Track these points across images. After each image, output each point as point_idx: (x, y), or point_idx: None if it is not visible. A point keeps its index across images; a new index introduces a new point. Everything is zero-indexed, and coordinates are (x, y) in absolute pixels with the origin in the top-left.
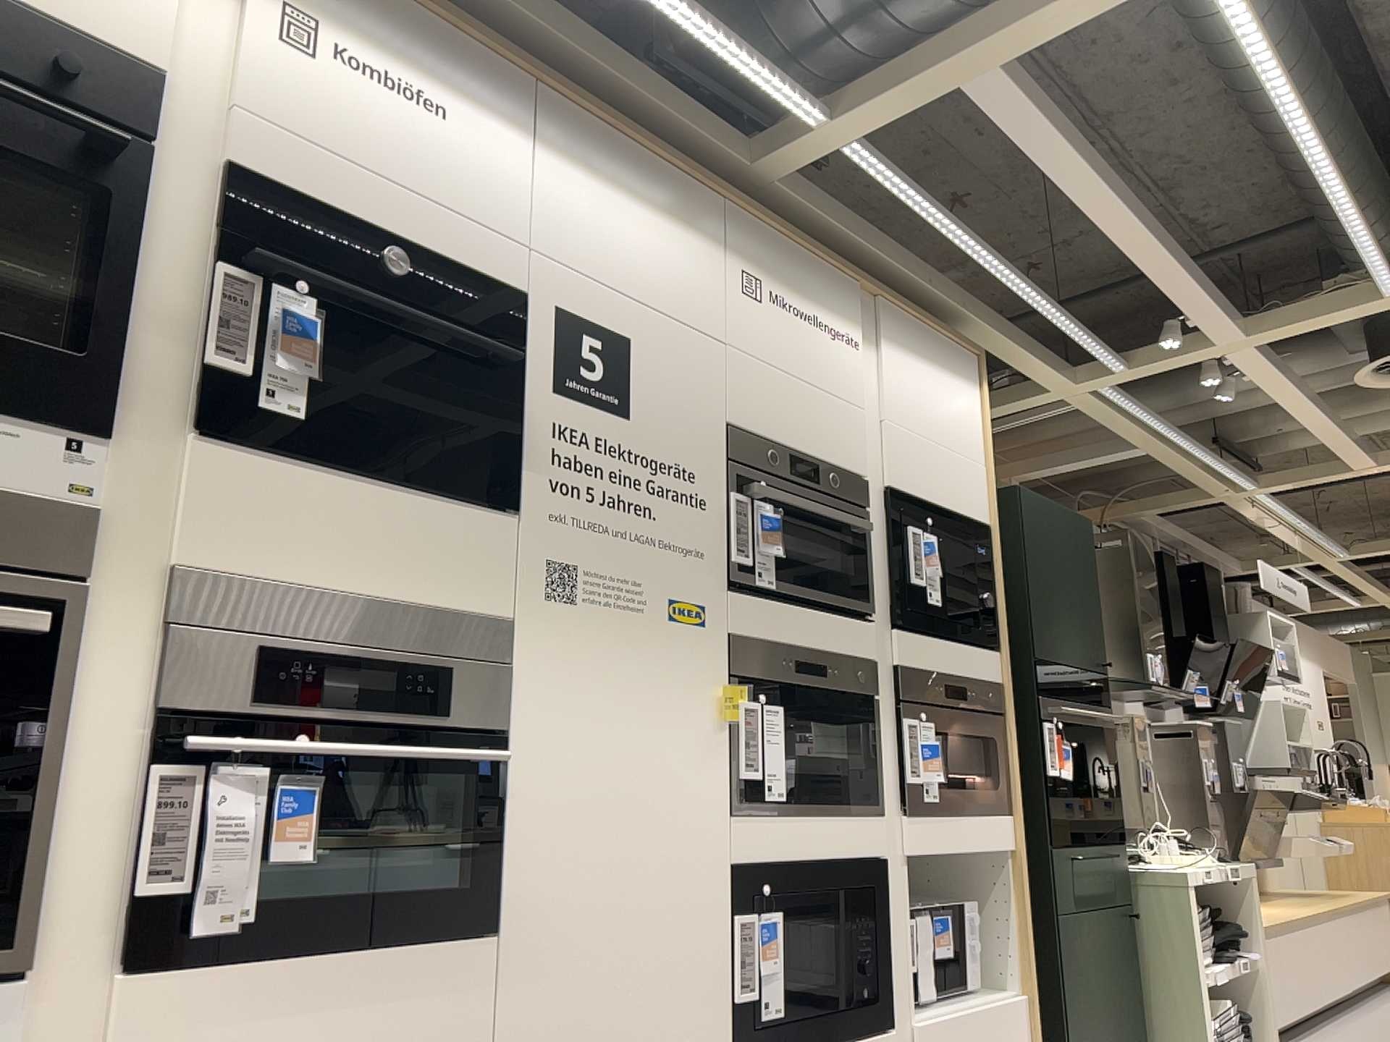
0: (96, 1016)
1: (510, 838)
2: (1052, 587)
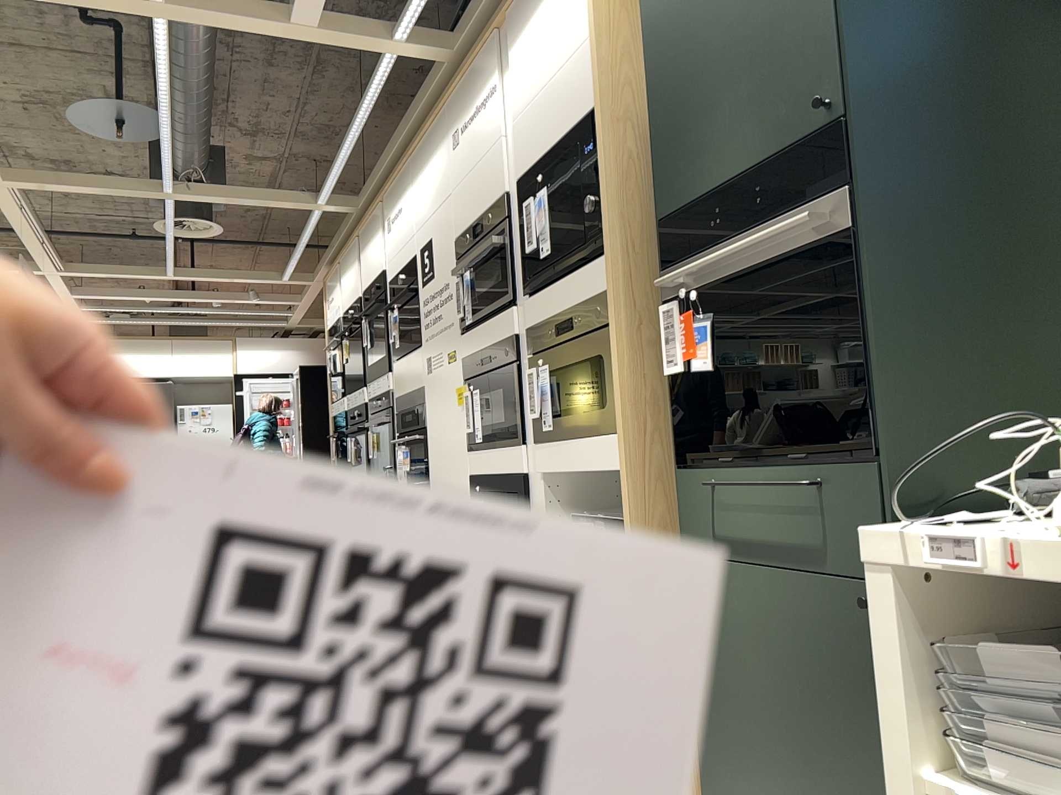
0: None
1: (428, 464)
2: (702, 72)
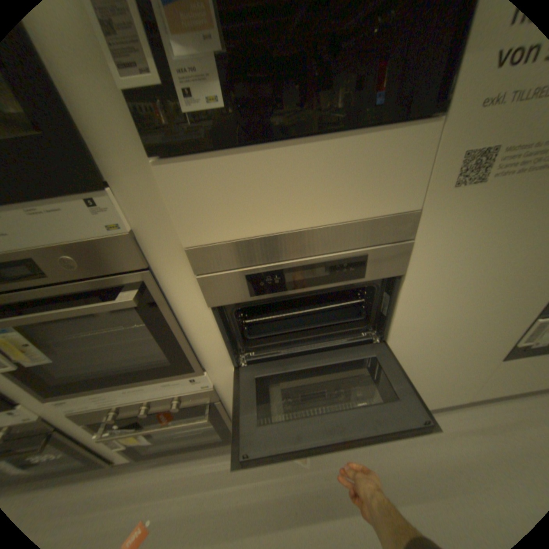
0: (232, 375)
1: (400, 314)
2: None
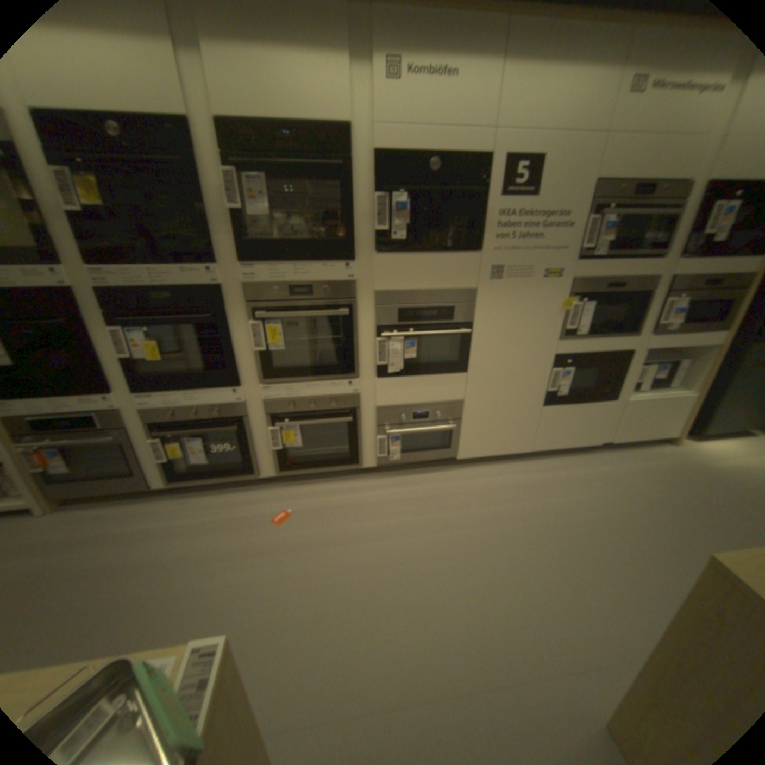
0: (374, 384)
1: (473, 349)
2: None
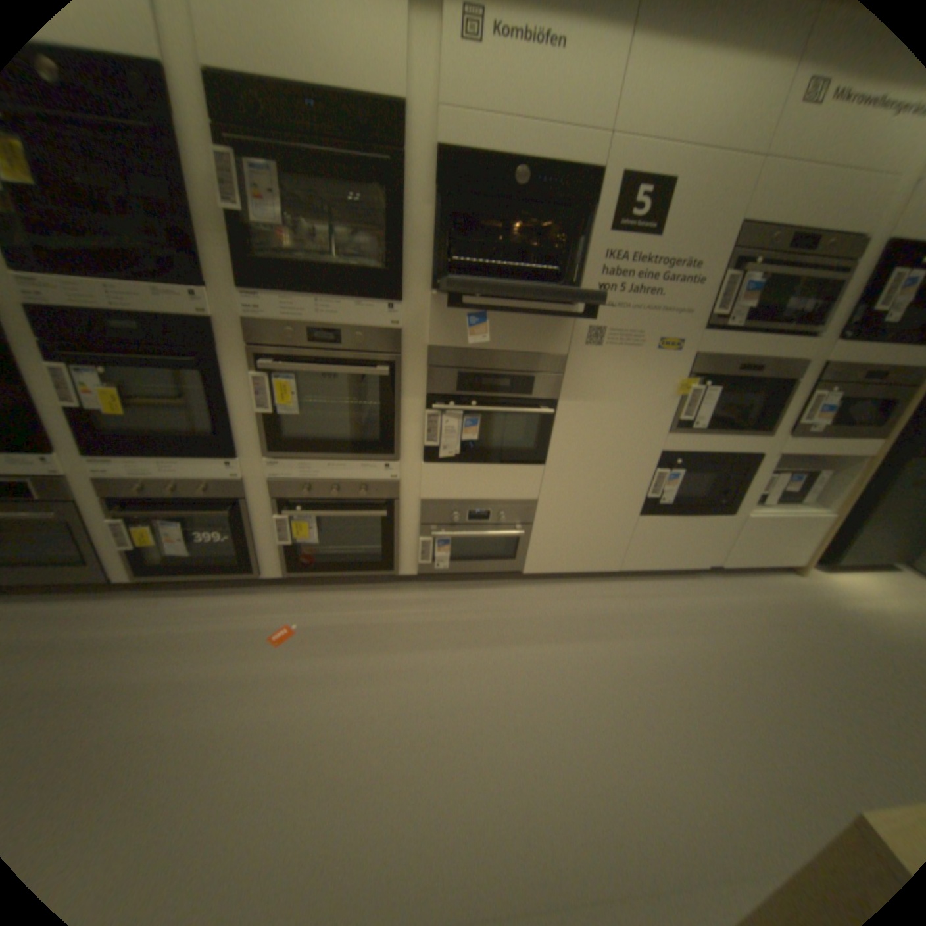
0: (418, 470)
1: (553, 436)
2: None
